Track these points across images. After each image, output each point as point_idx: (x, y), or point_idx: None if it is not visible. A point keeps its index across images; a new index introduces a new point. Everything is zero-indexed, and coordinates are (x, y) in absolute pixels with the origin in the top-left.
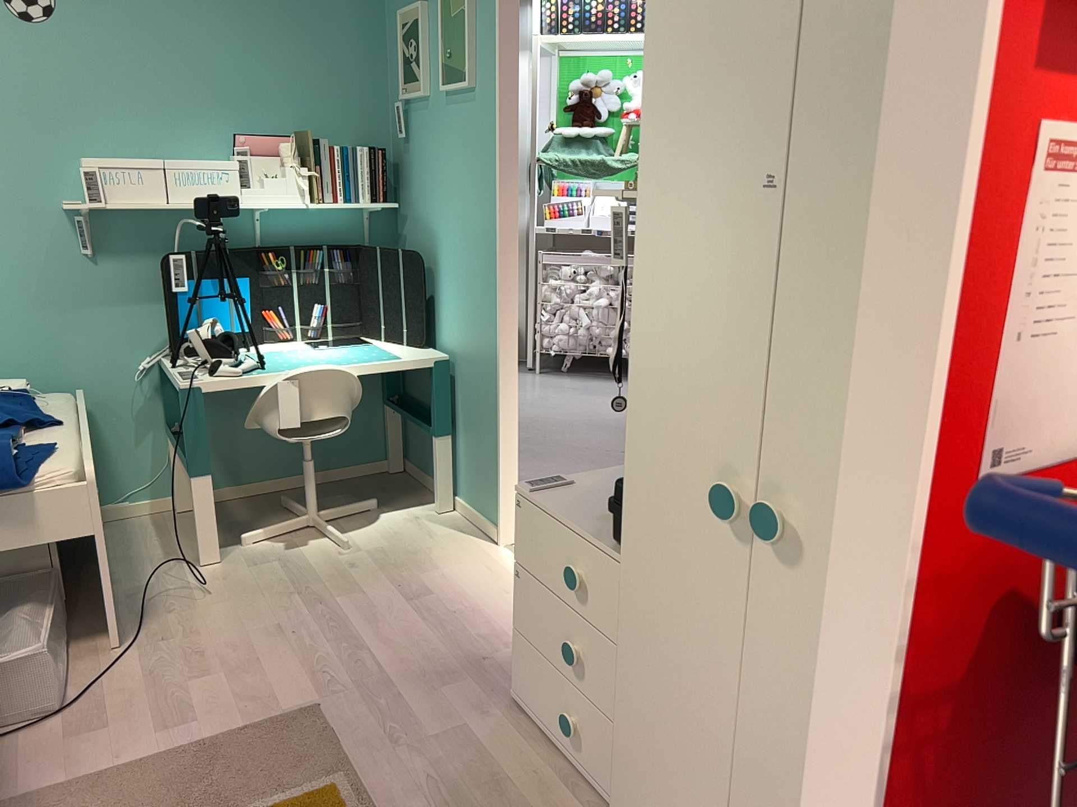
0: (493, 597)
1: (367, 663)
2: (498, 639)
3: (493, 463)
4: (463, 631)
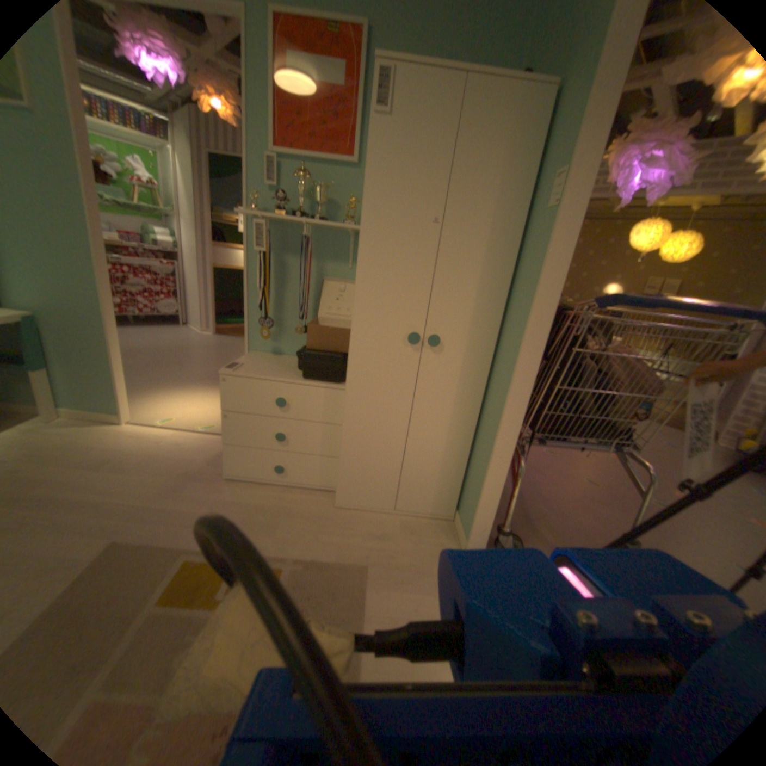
0: (152, 448)
1: (114, 510)
2: (181, 464)
3: (103, 379)
4: (156, 469)
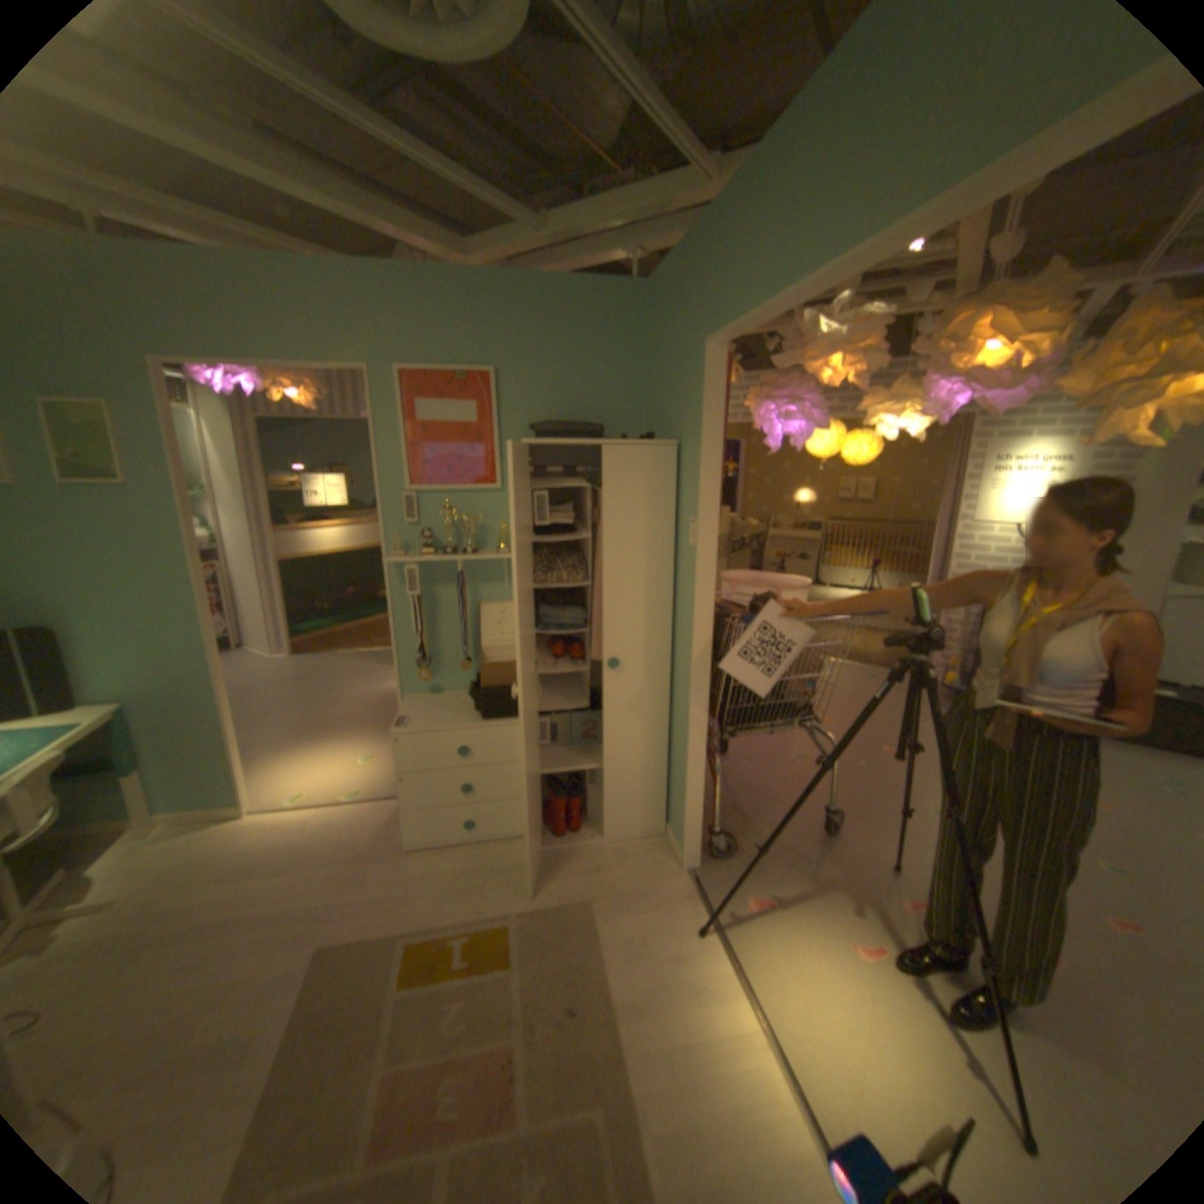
0: (298, 837)
1: (297, 915)
2: (344, 846)
3: (216, 764)
4: (318, 859)
